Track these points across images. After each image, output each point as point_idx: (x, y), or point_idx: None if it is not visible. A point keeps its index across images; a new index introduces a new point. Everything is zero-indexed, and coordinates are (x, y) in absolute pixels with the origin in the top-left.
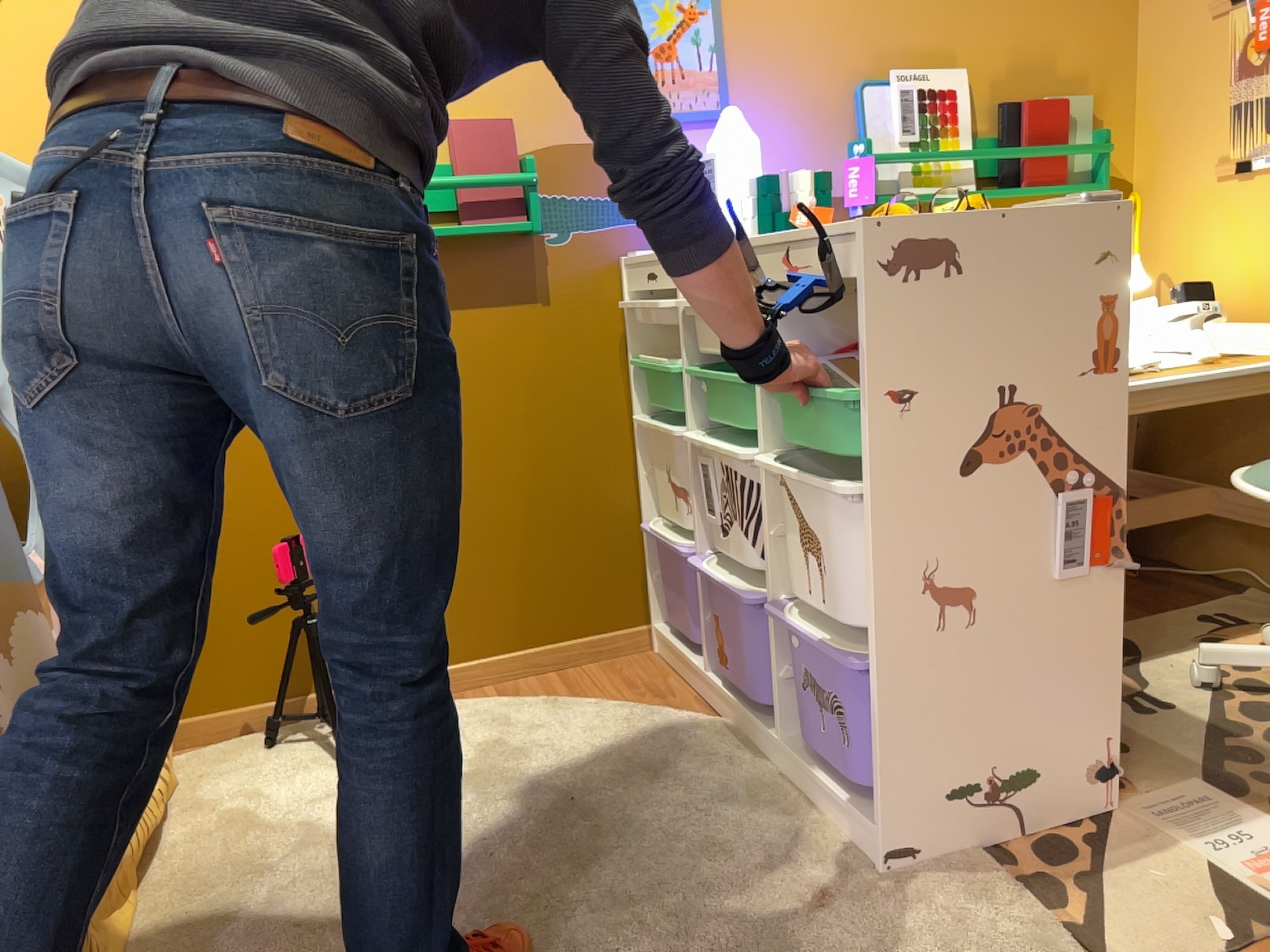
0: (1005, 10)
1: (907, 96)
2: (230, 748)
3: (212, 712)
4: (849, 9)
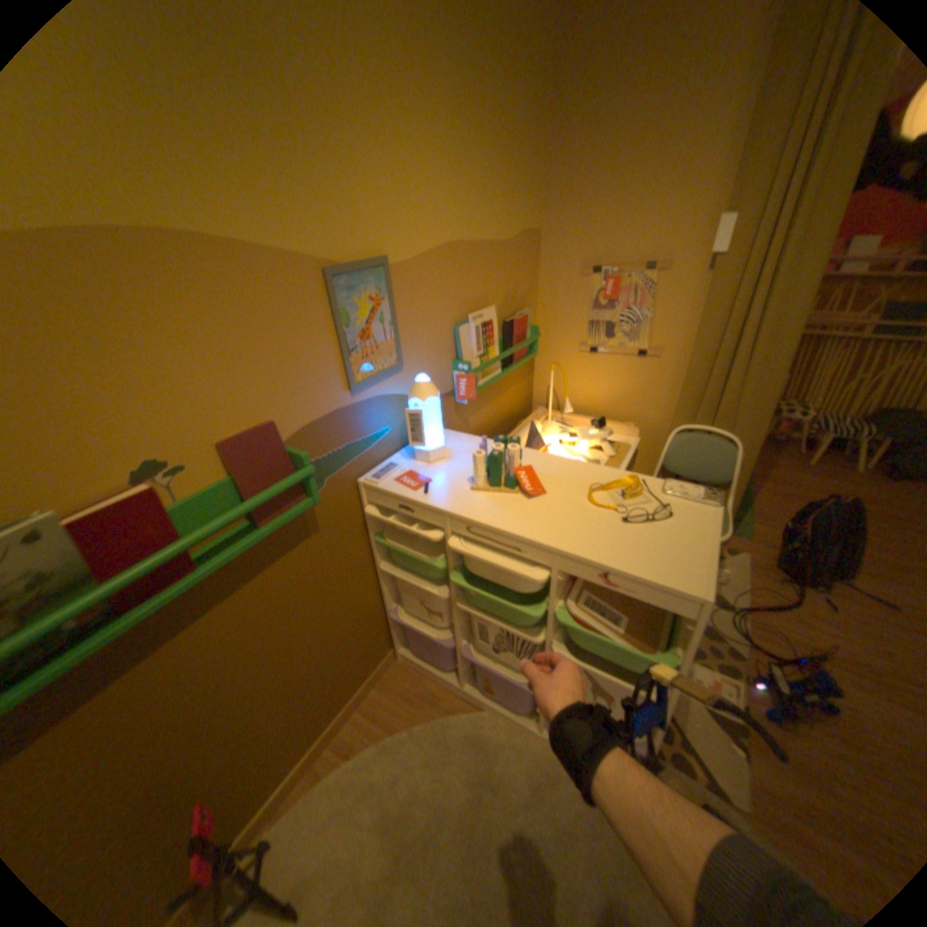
0: (504, 266)
1: (478, 329)
2: None
3: None
4: (450, 278)
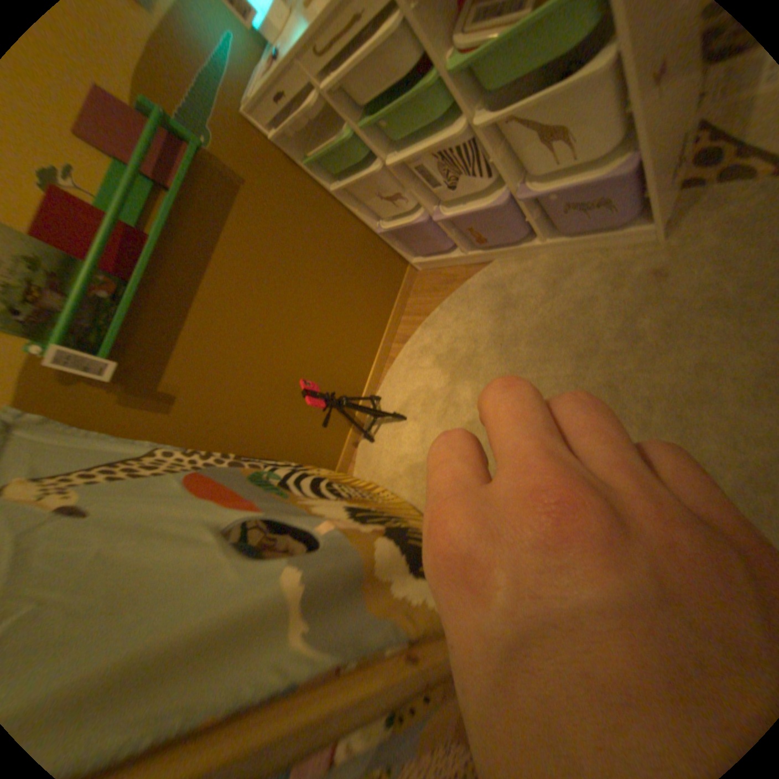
0: None
1: None
2: (364, 456)
3: (342, 455)
4: None
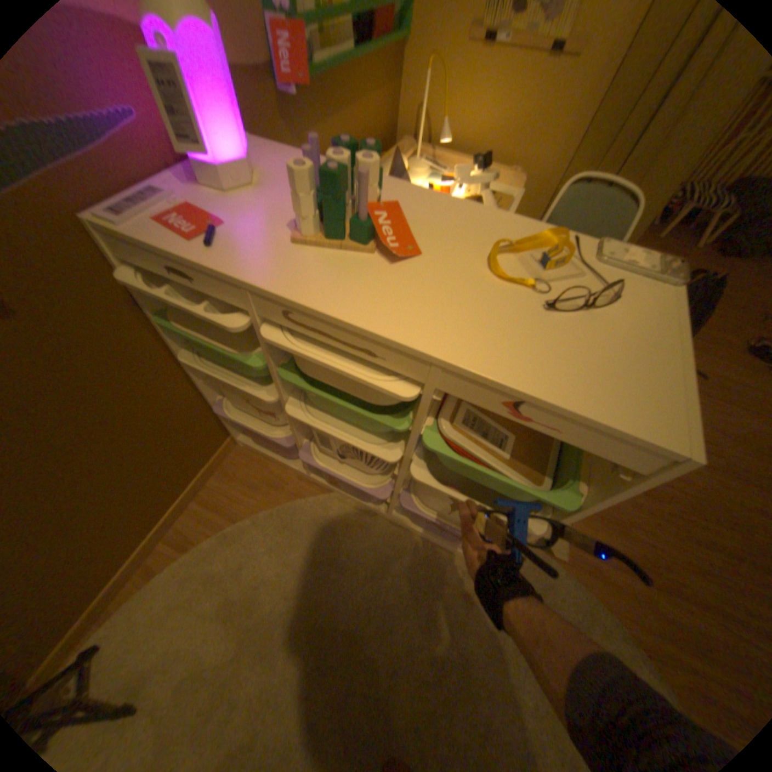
0: None
1: None
2: None
3: None
4: None
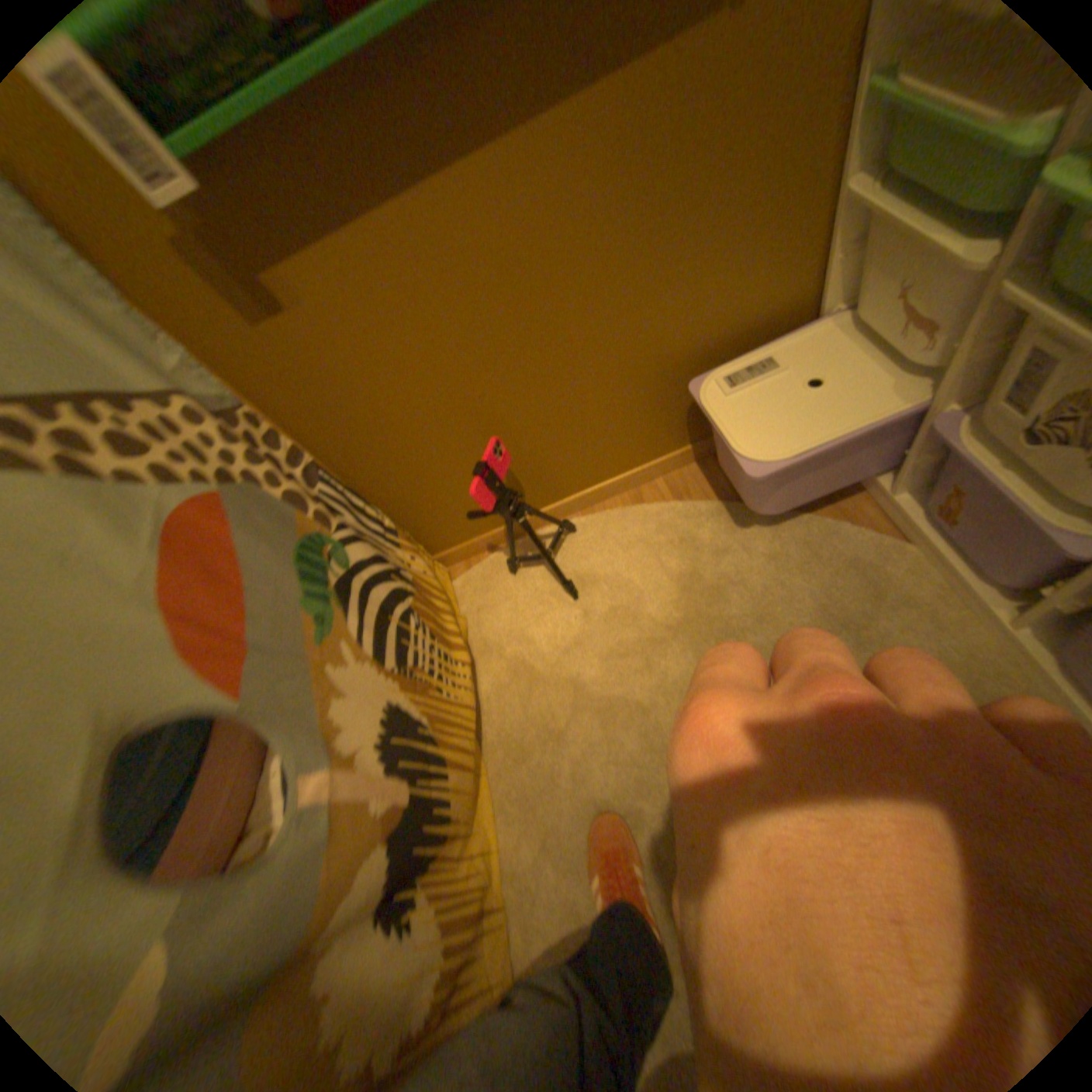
0: None
1: None
2: (486, 575)
3: (462, 545)
4: None
